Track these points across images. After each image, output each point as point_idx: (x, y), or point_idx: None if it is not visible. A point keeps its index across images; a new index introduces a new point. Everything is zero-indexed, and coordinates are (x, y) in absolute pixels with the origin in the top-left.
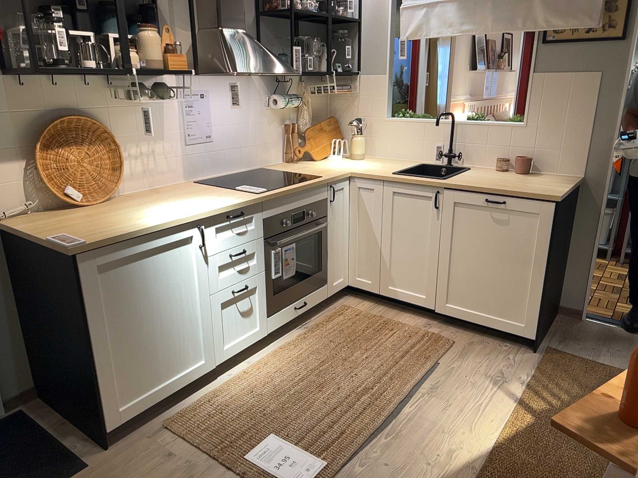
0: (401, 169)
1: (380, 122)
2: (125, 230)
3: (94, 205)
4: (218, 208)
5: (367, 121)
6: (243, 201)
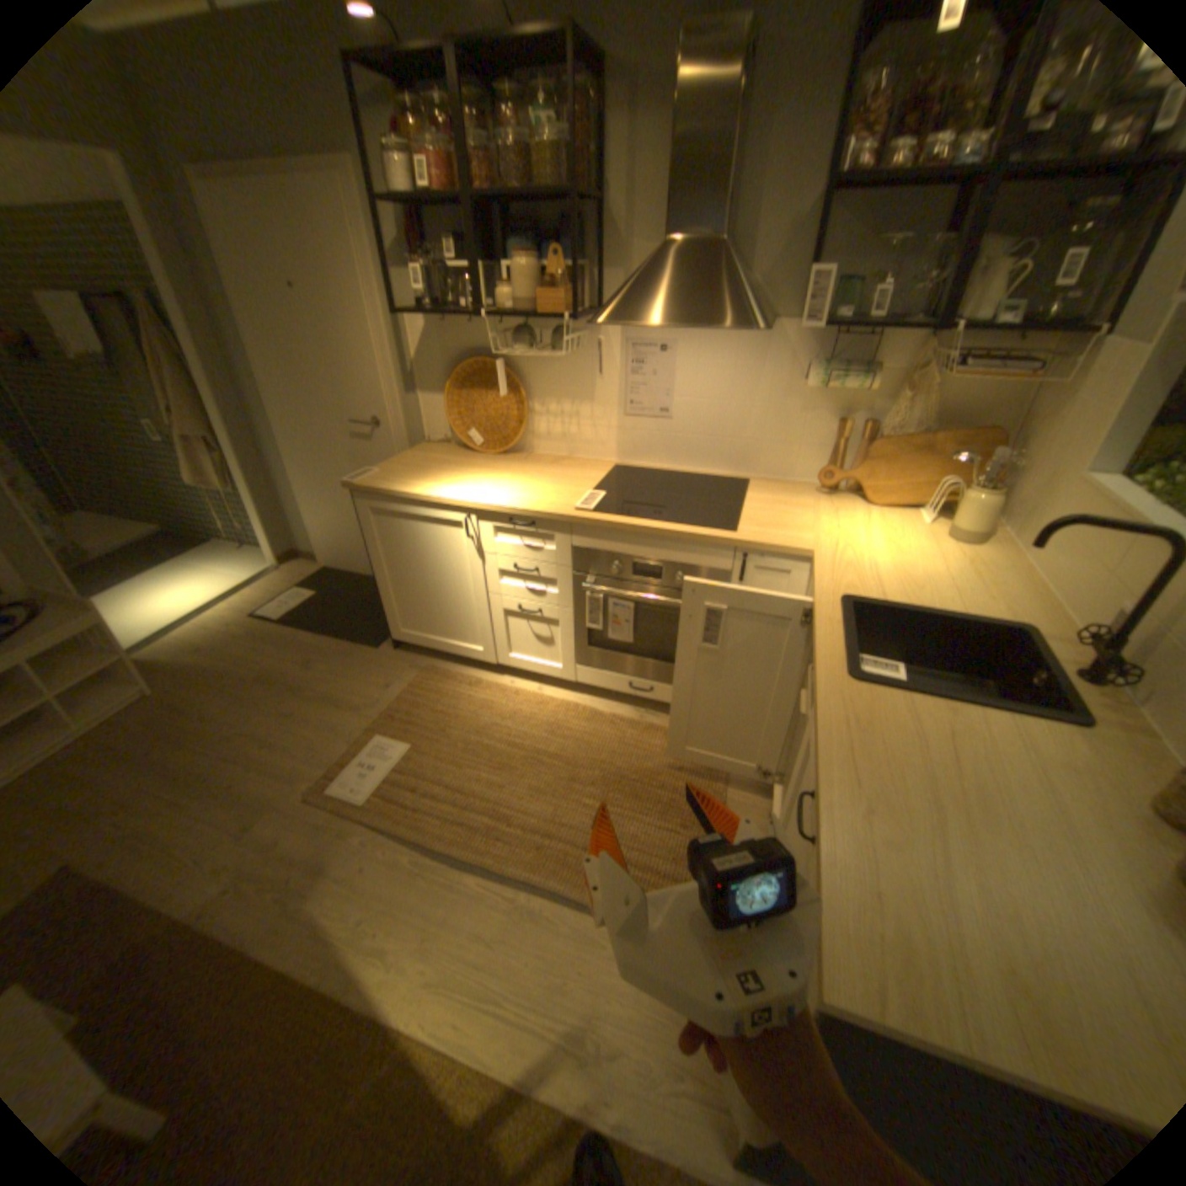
0: (919, 603)
1: (1072, 477)
2: (397, 486)
3: (485, 453)
4: (495, 504)
5: (1057, 465)
6: (533, 510)
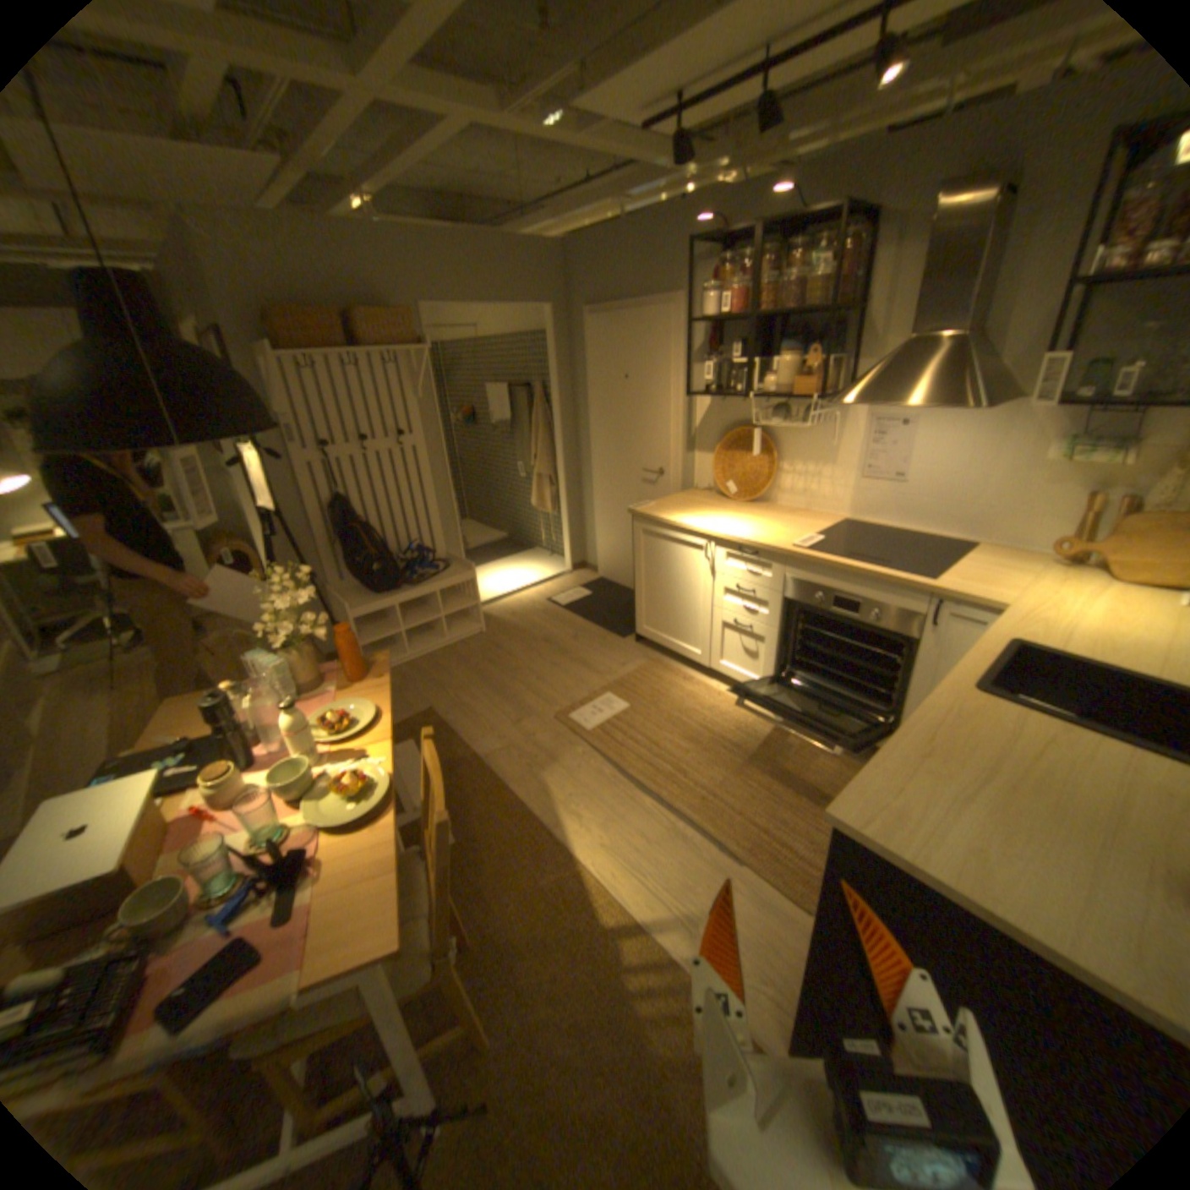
0: (1103, 662)
1: None
2: (662, 516)
3: (735, 500)
4: (729, 535)
5: None
6: (757, 542)
